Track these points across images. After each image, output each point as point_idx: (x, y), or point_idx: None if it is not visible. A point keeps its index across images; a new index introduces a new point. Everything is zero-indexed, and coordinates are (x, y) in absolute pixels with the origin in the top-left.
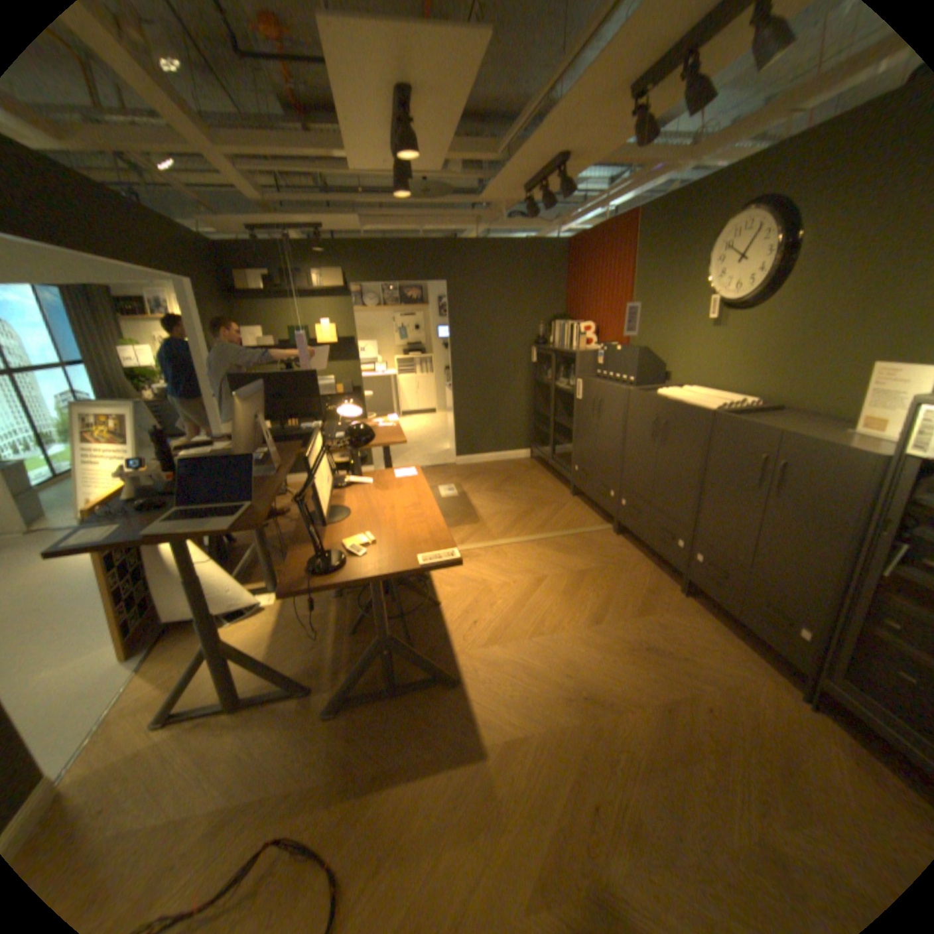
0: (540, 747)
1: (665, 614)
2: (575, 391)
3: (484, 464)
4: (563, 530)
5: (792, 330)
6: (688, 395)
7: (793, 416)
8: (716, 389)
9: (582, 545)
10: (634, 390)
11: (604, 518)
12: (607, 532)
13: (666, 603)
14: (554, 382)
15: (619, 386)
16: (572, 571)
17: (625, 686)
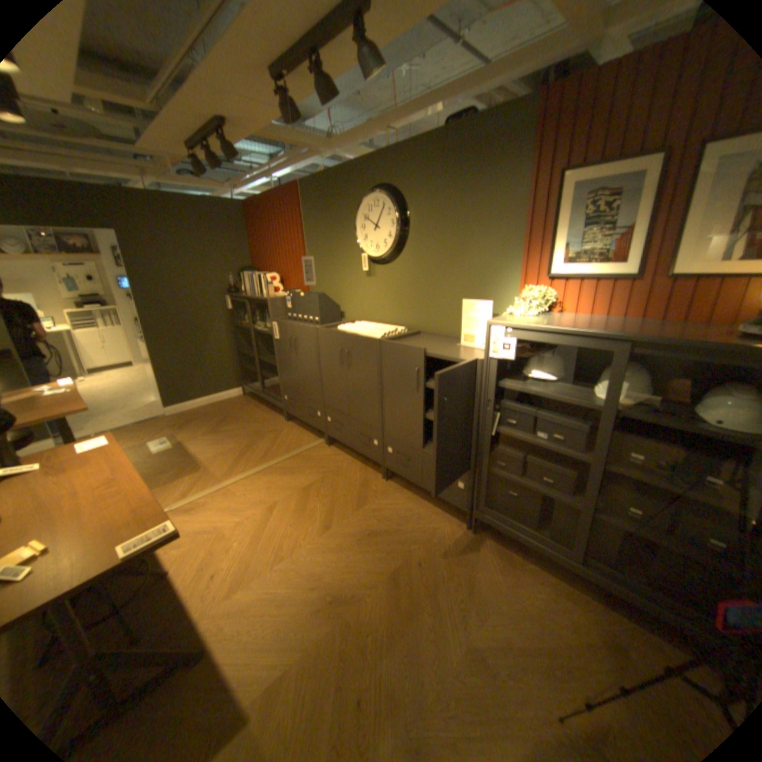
0: (298, 675)
1: (375, 500)
2: (272, 332)
3: (197, 409)
4: (284, 454)
5: (415, 280)
6: (359, 329)
7: (426, 338)
8: (377, 322)
9: (302, 463)
10: (320, 329)
11: (316, 434)
12: (320, 445)
13: (374, 491)
14: (252, 325)
15: (308, 326)
16: (298, 489)
17: (358, 575)
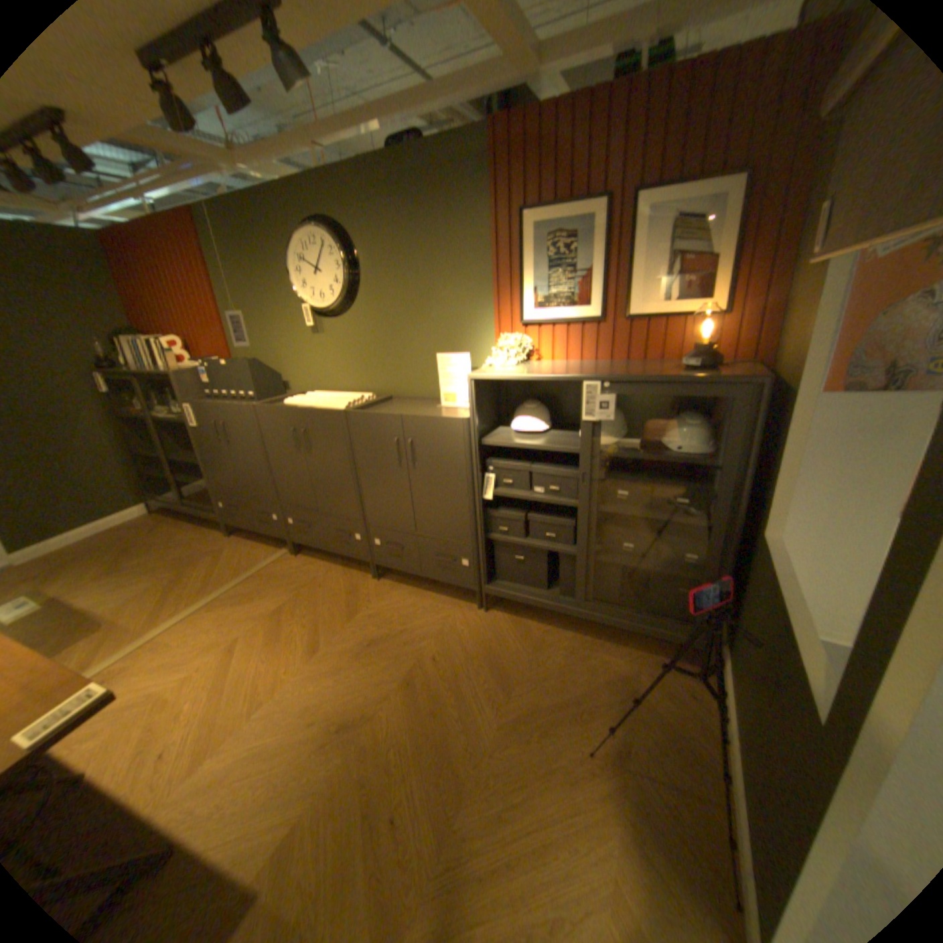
0: (312, 822)
1: (368, 606)
2: (184, 419)
3: (73, 547)
4: (233, 579)
5: (376, 335)
6: (315, 401)
7: (400, 404)
8: (335, 391)
9: (263, 584)
10: (260, 406)
11: (274, 545)
12: (283, 558)
13: (365, 595)
14: (148, 413)
15: (240, 404)
16: (264, 617)
17: (364, 692)
